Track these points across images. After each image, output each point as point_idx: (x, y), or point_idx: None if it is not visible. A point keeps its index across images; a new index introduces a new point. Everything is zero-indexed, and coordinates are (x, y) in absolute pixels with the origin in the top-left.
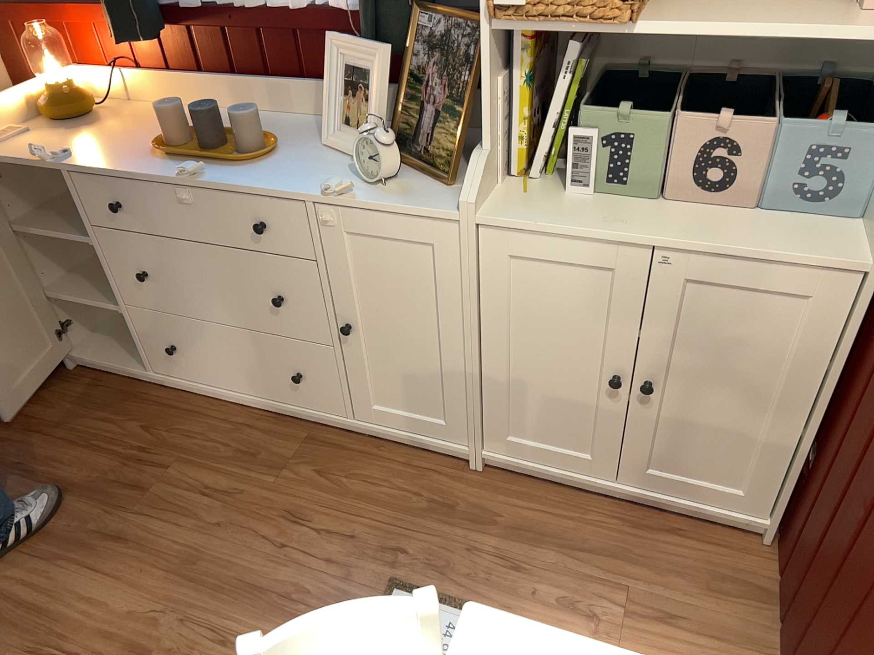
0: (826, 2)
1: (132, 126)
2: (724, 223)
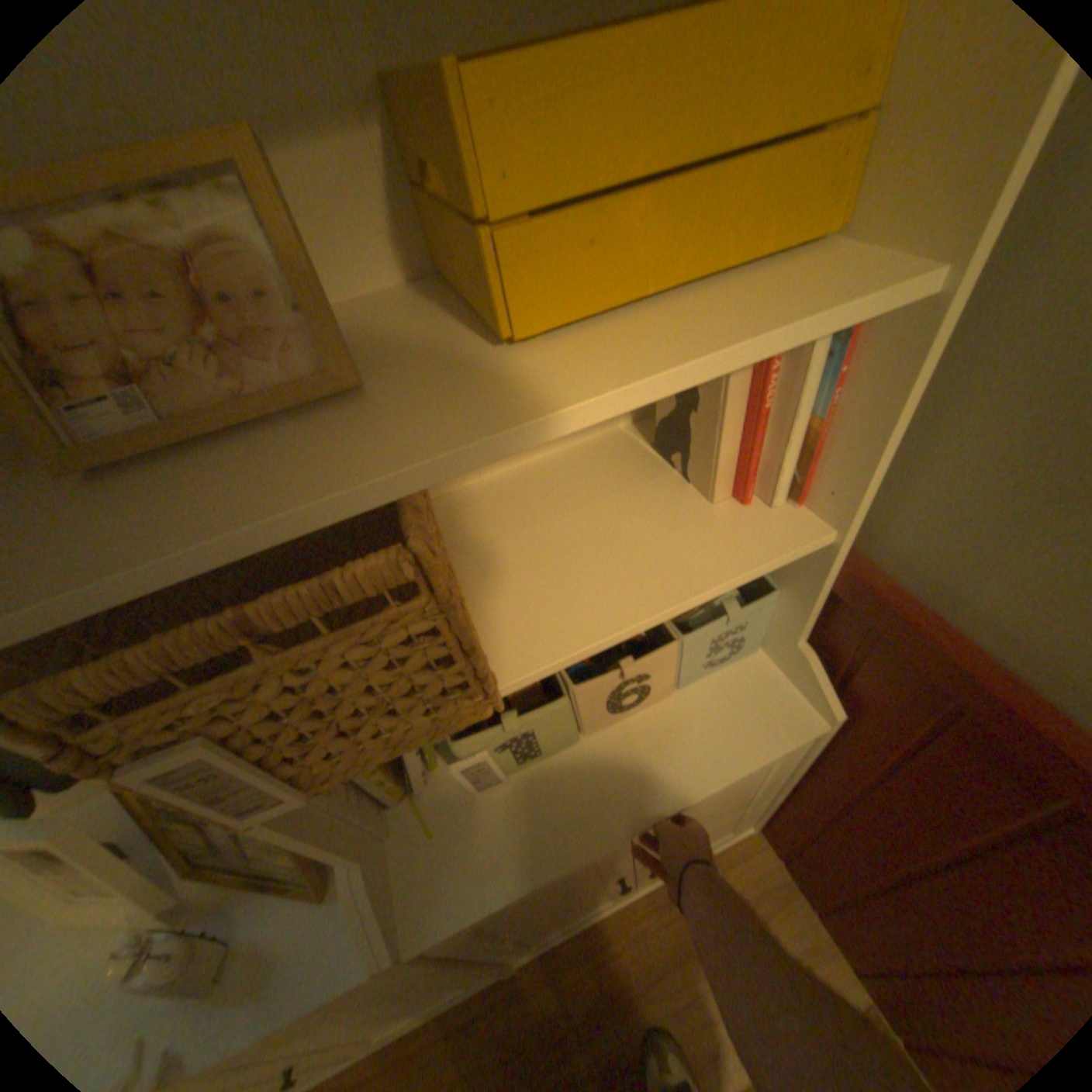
0: (654, 490)
1: None
2: (669, 747)
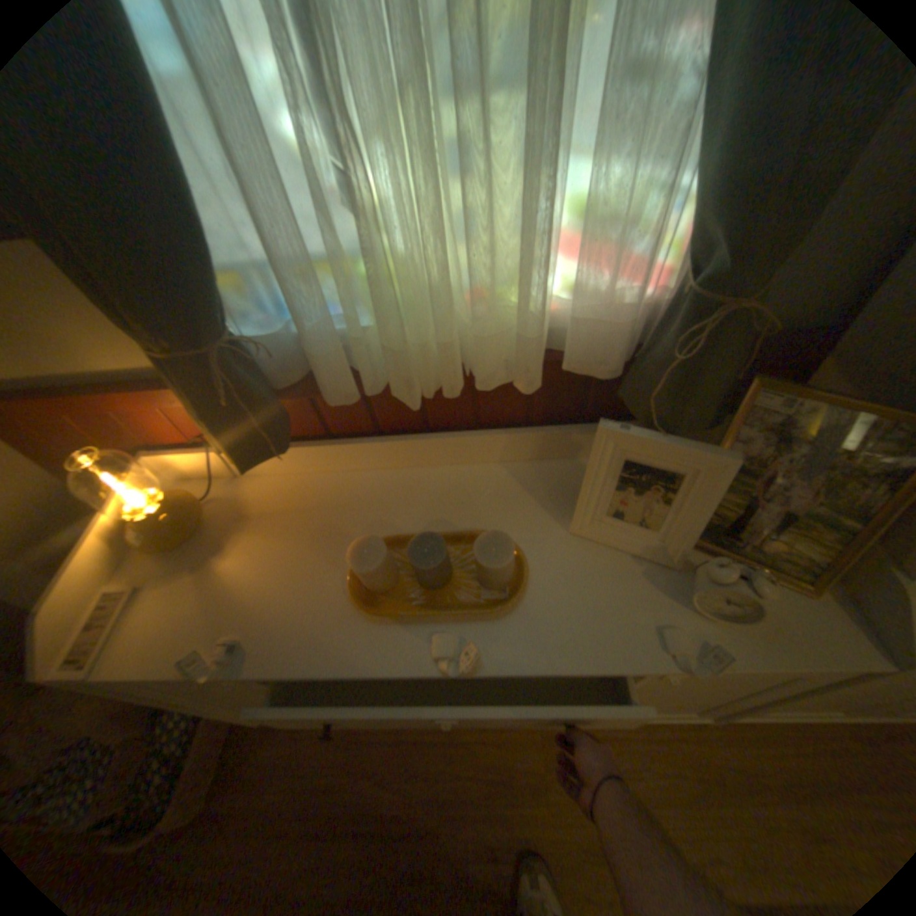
0: None
1: (278, 539)
2: None
